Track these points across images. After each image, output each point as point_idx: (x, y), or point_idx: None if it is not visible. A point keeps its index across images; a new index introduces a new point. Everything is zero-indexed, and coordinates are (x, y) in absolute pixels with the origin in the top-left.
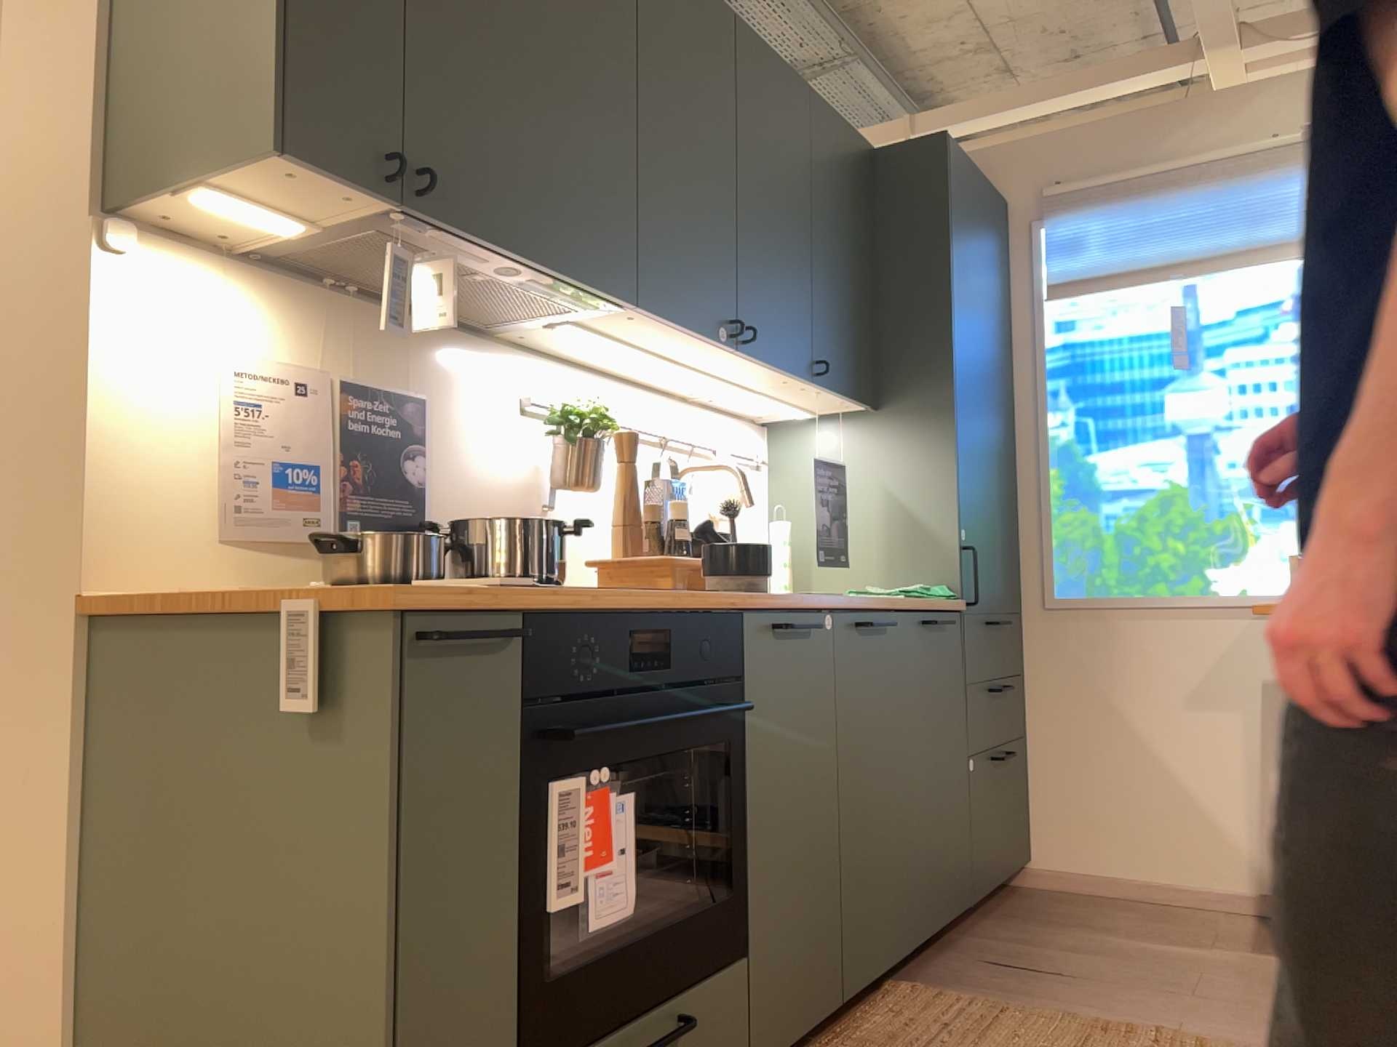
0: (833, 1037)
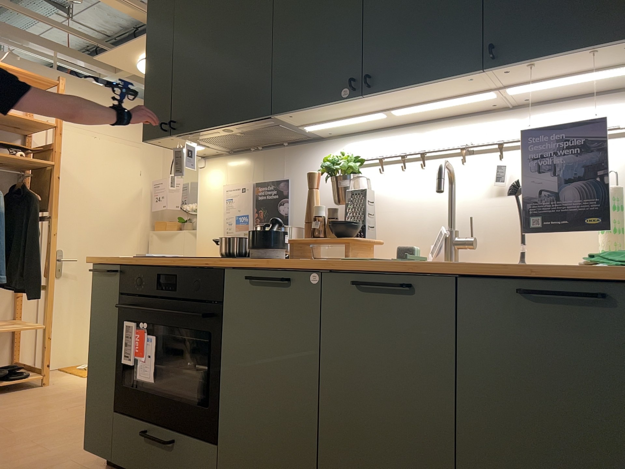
0: None
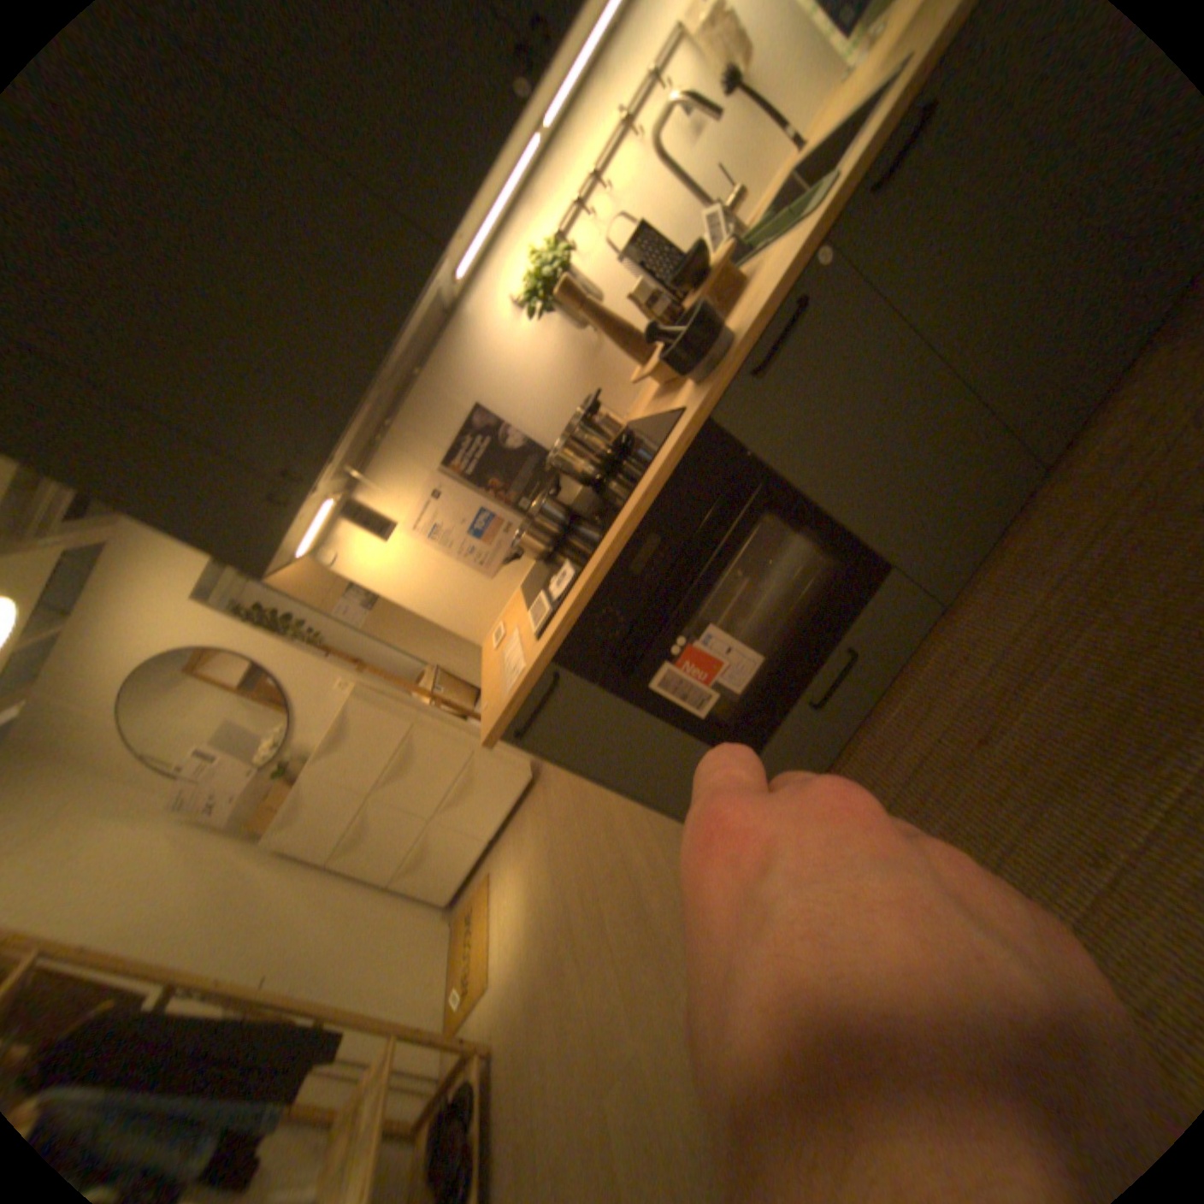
0: (1055, 475)
